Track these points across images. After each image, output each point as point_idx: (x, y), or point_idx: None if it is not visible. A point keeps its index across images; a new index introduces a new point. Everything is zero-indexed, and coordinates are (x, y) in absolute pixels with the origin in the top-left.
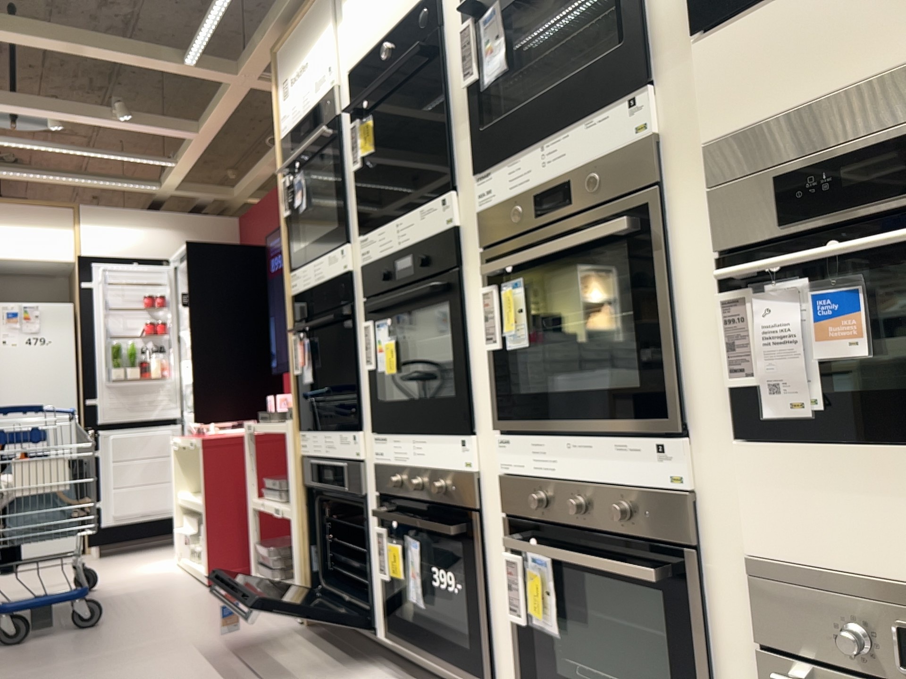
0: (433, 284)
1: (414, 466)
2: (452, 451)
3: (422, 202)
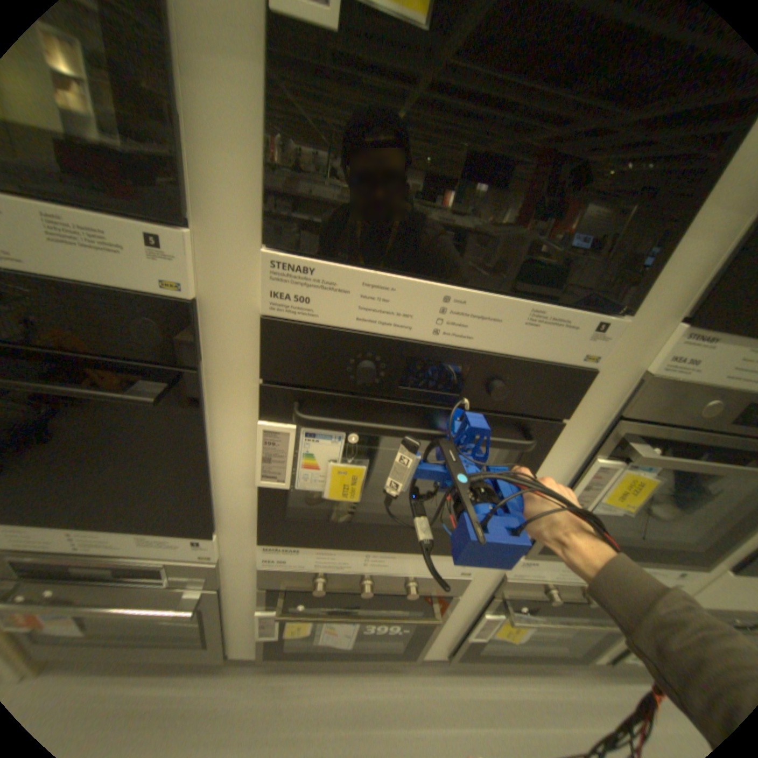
0: (532, 444)
1: (364, 573)
2: (444, 566)
3: (545, 295)
